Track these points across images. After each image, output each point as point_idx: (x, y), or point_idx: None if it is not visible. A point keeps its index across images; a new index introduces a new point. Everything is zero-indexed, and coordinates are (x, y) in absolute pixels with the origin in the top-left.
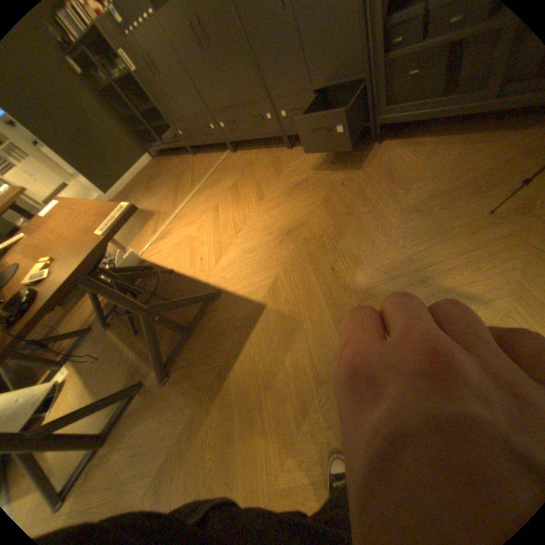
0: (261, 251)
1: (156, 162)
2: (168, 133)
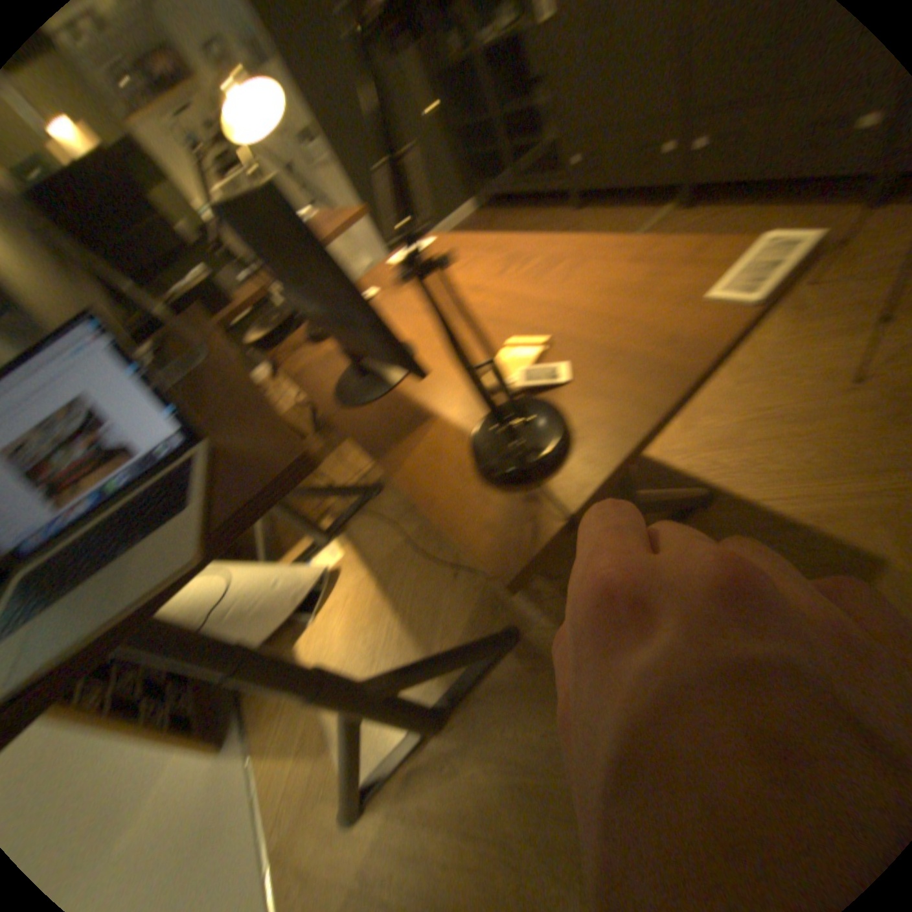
0: (832, 423)
1: (488, 214)
2: (528, 162)
